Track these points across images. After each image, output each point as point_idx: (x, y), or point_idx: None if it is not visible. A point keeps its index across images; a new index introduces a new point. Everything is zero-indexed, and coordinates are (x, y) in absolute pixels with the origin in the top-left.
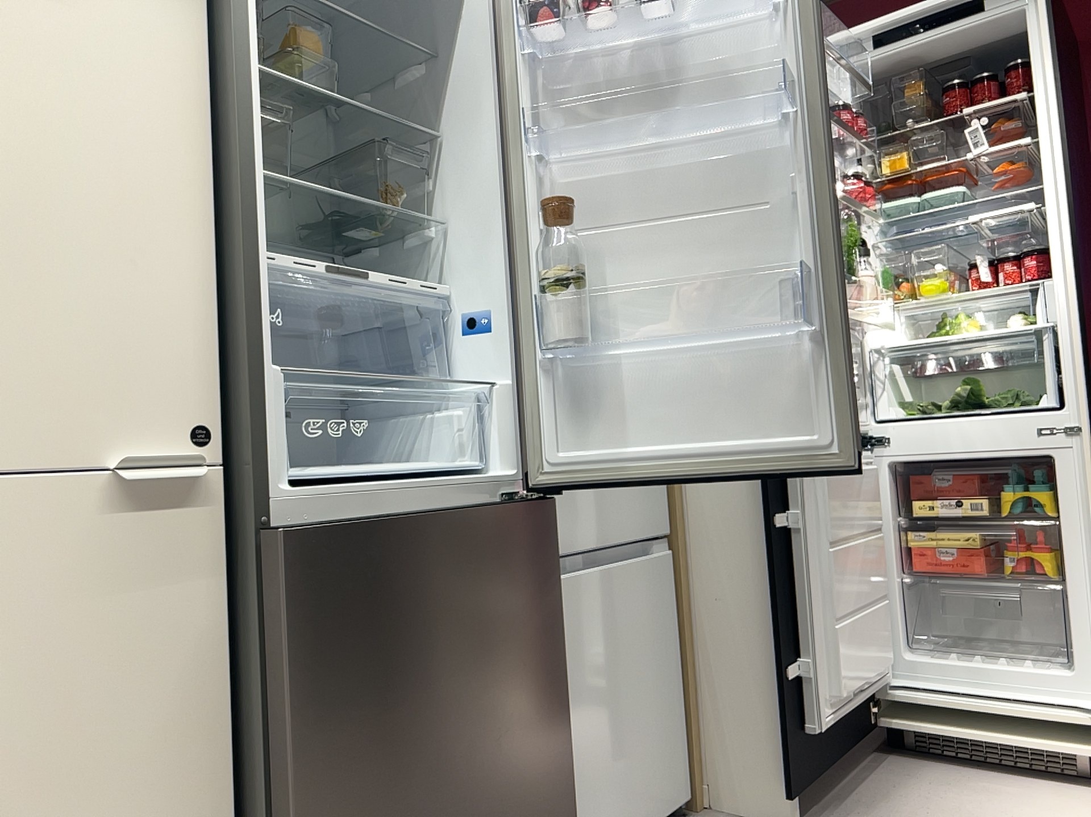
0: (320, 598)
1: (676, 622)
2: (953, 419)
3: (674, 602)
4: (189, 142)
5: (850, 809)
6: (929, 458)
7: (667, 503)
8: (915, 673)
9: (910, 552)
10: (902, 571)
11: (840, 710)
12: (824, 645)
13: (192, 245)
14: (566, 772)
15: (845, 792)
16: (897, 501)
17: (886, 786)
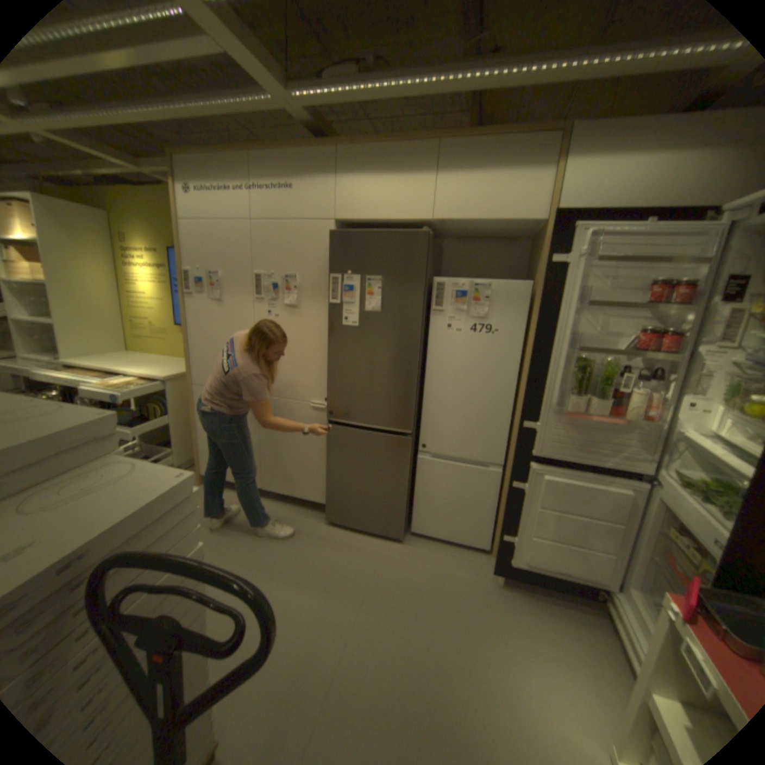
0: (334, 438)
1: (501, 496)
2: (689, 499)
3: (502, 489)
4: (328, 340)
5: (529, 603)
6: (672, 511)
7: (508, 453)
8: (629, 601)
9: (666, 551)
10: (653, 556)
11: (535, 570)
12: (528, 541)
13: (328, 362)
14: (404, 505)
15: (545, 602)
16: (664, 521)
17: (564, 617)
